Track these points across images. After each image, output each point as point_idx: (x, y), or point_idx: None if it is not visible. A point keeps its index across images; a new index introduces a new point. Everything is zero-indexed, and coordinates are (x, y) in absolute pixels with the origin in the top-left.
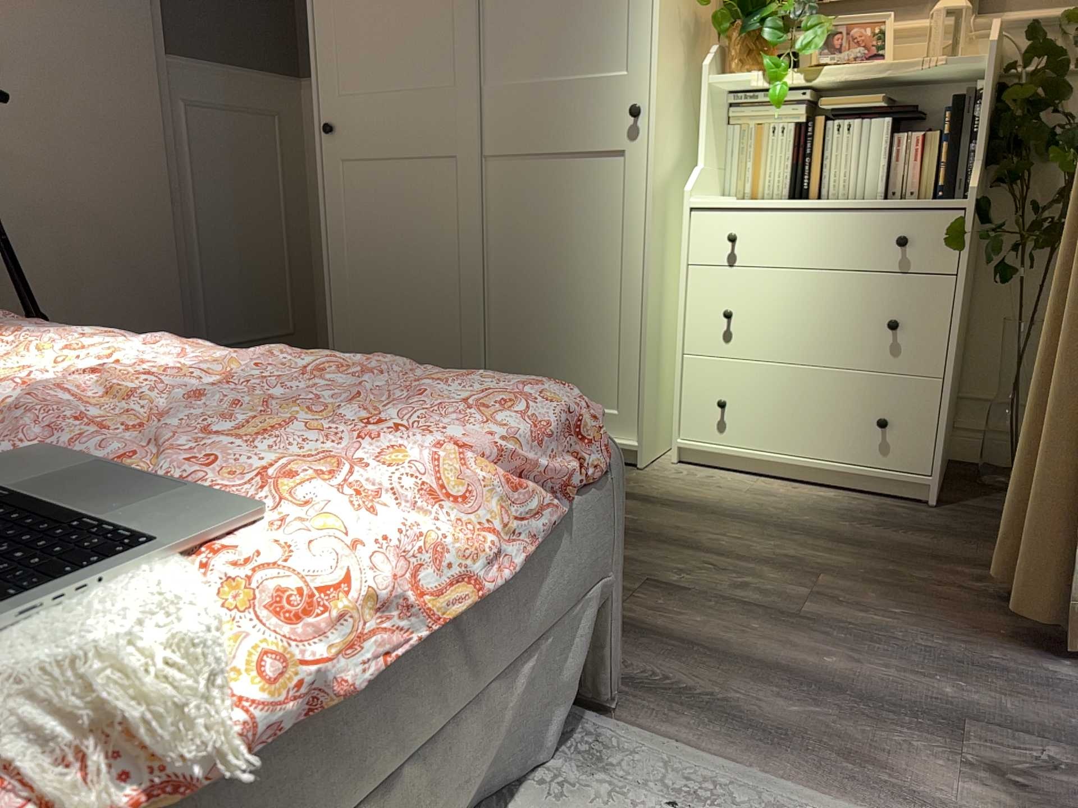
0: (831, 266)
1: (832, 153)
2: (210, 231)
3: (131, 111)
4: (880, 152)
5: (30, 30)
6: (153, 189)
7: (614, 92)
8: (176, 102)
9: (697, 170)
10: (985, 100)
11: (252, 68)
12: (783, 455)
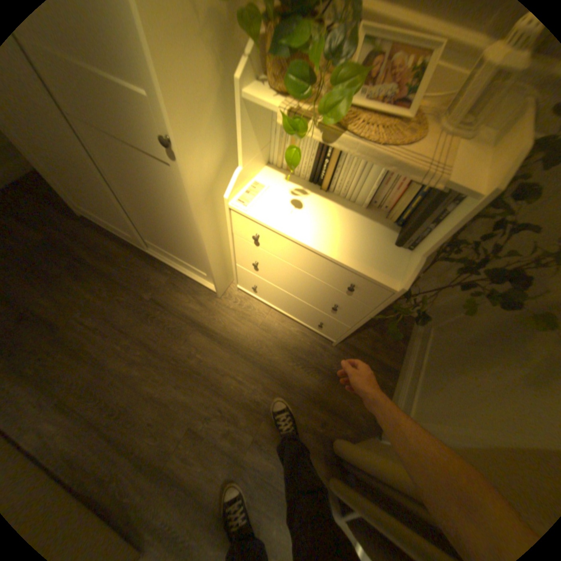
0: (310, 273)
1: (344, 164)
2: None
3: None
4: (375, 179)
5: None
6: None
7: (143, 110)
8: None
9: (236, 174)
10: (456, 225)
11: None
12: (280, 309)
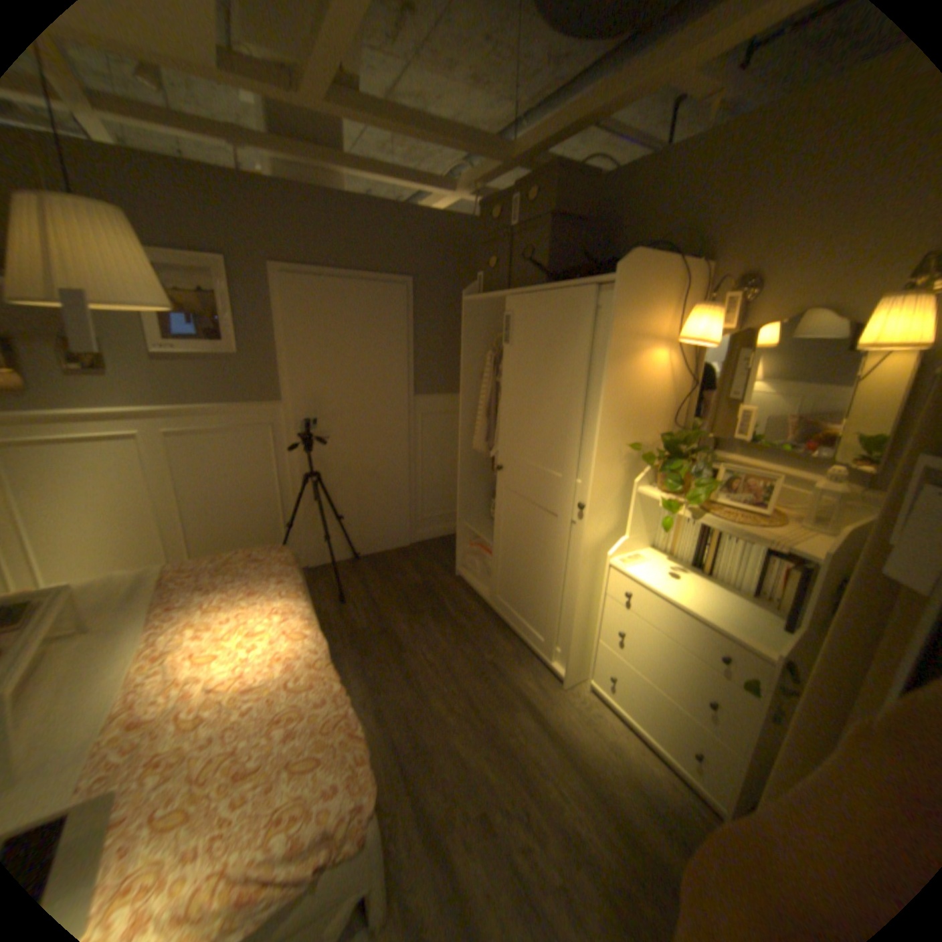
0: (683, 644)
1: (725, 550)
2: (428, 467)
3: (393, 423)
4: (757, 565)
5: (351, 397)
6: (400, 454)
7: (575, 488)
8: (417, 413)
9: (623, 539)
10: (819, 590)
11: (458, 392)
12: (643, 728)
